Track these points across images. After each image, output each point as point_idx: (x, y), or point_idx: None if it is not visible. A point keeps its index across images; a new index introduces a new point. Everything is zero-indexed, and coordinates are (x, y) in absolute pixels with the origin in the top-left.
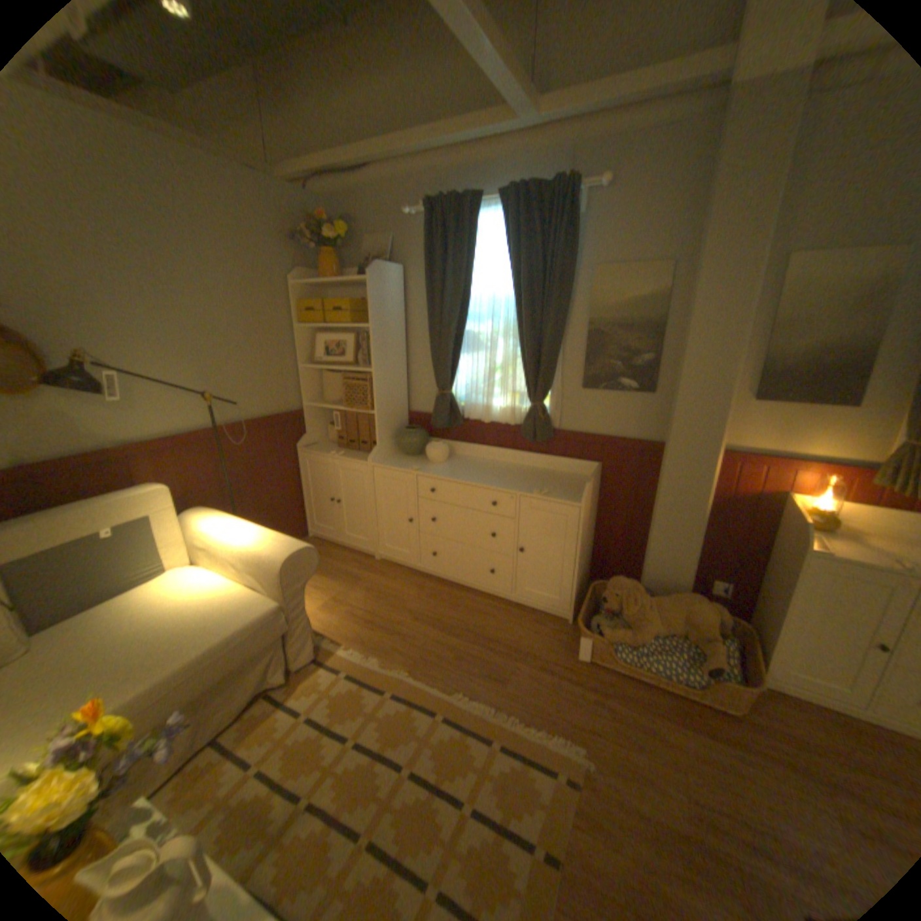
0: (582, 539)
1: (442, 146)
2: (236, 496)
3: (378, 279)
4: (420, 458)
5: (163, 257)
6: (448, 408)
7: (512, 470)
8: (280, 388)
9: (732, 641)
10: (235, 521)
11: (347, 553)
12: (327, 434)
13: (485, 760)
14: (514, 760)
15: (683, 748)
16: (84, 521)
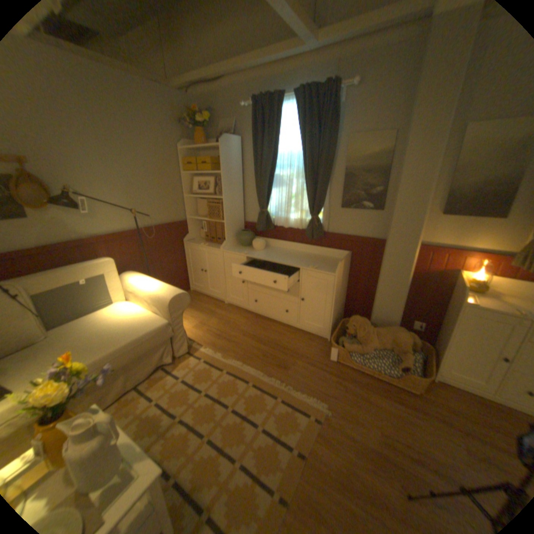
0: (336, 294)
1: (262, 64)
2: (150, 266)
3: (226, 144)
4: (249, 247)
5: (108, 134)
6: (265, 219)
7: (300, 255)
8: (174, 208)
9: (419, 353)
10: (148, 278)
11: (210, 299)
12: (200, 234)
13: (272, 406)
14: (287, 407)
15: (383, 408)
16: (70, 274)
